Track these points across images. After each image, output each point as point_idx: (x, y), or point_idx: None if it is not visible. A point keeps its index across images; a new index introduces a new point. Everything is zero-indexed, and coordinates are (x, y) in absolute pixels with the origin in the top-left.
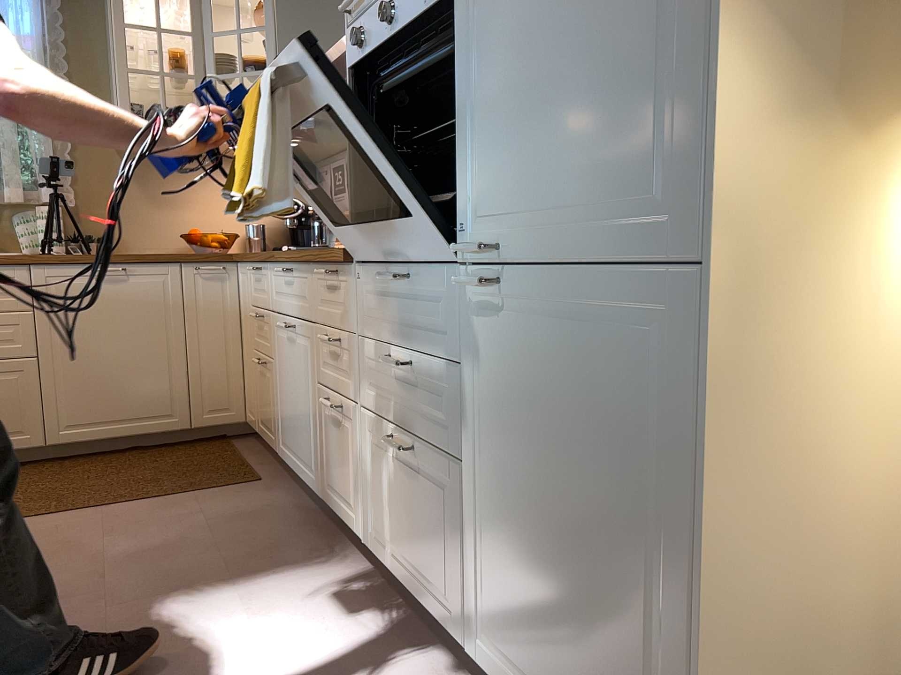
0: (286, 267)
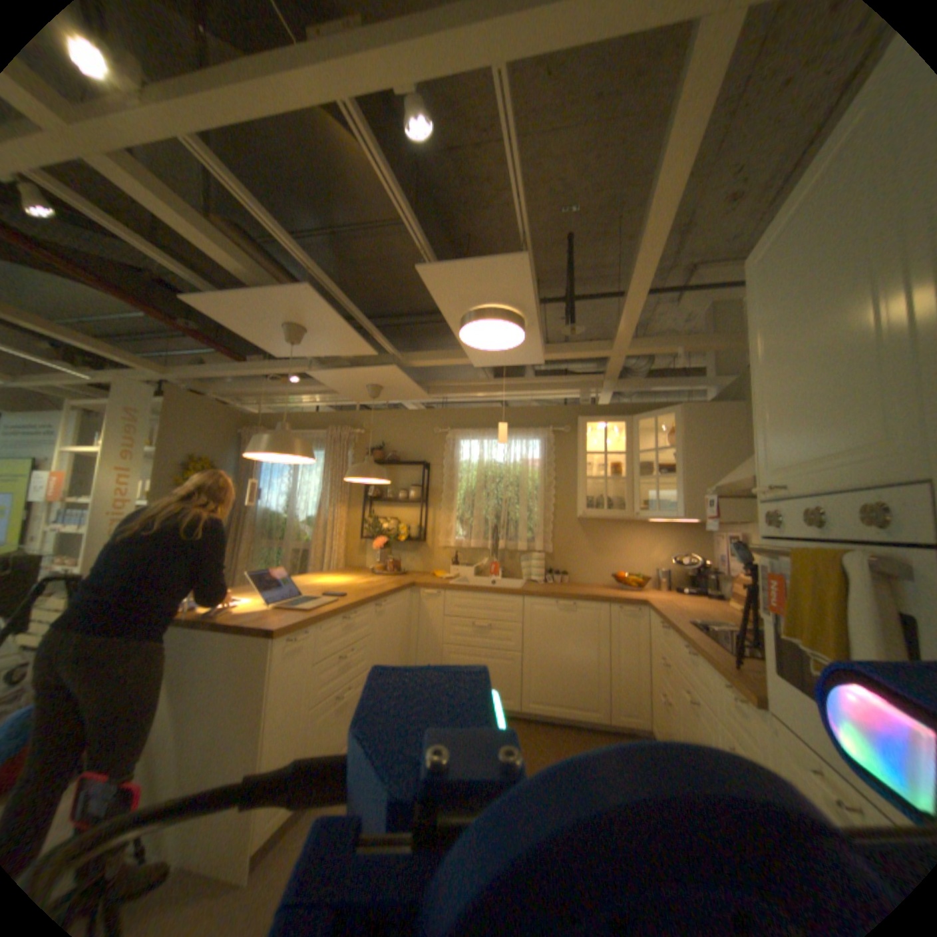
0: (691, 649)
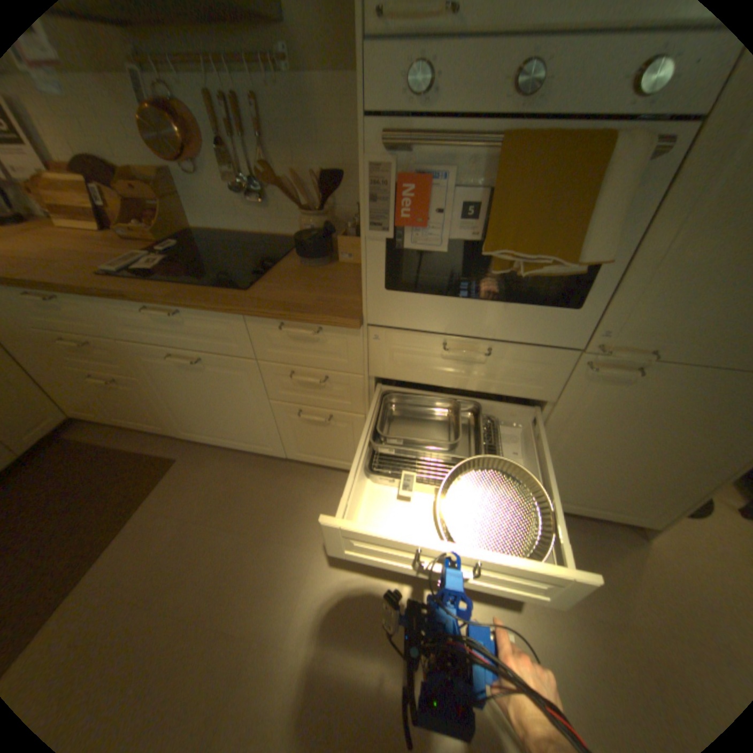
0: (158, 307)
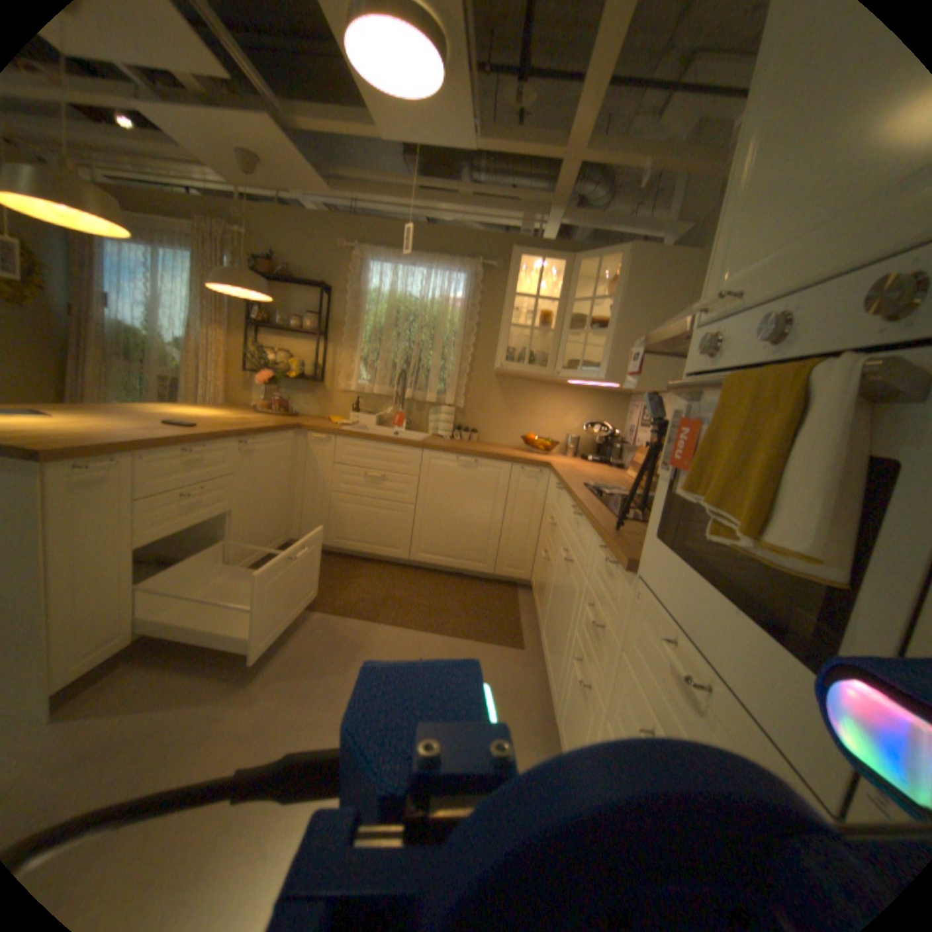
0: (578, 510)
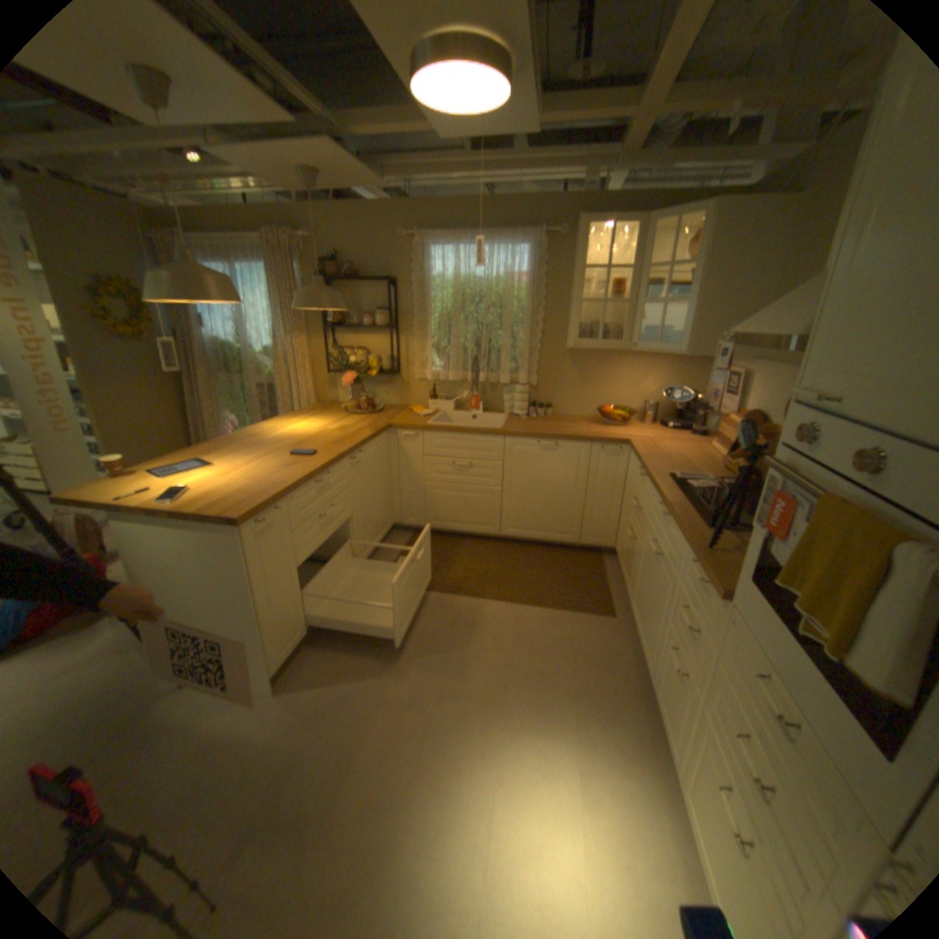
0: (667, 508)
